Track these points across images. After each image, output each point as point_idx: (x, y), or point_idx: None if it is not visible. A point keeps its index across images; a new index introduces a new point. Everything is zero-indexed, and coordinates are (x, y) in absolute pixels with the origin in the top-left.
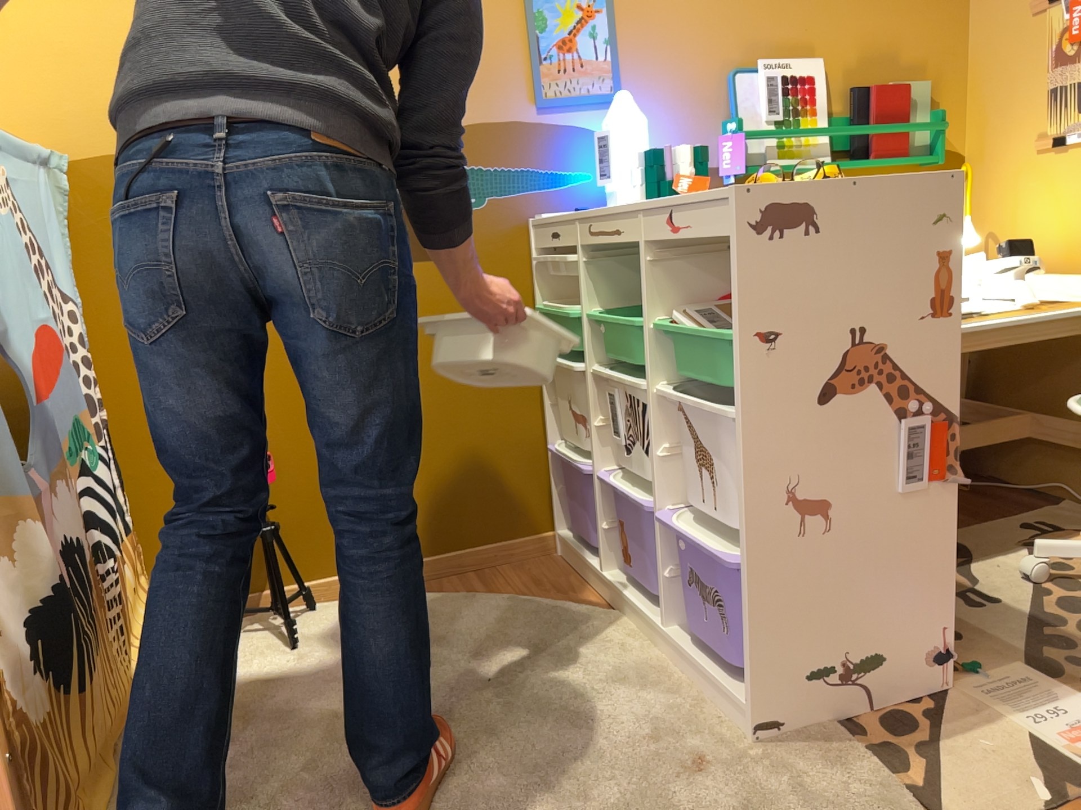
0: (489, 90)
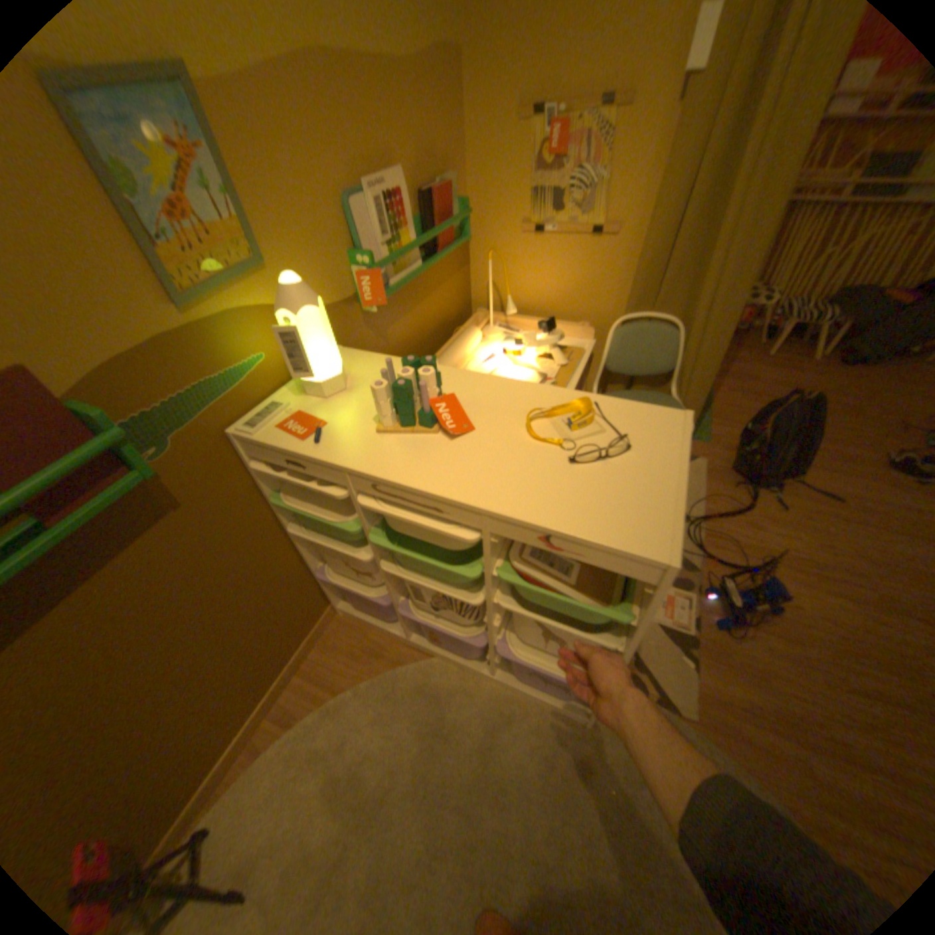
0: (102, 310)
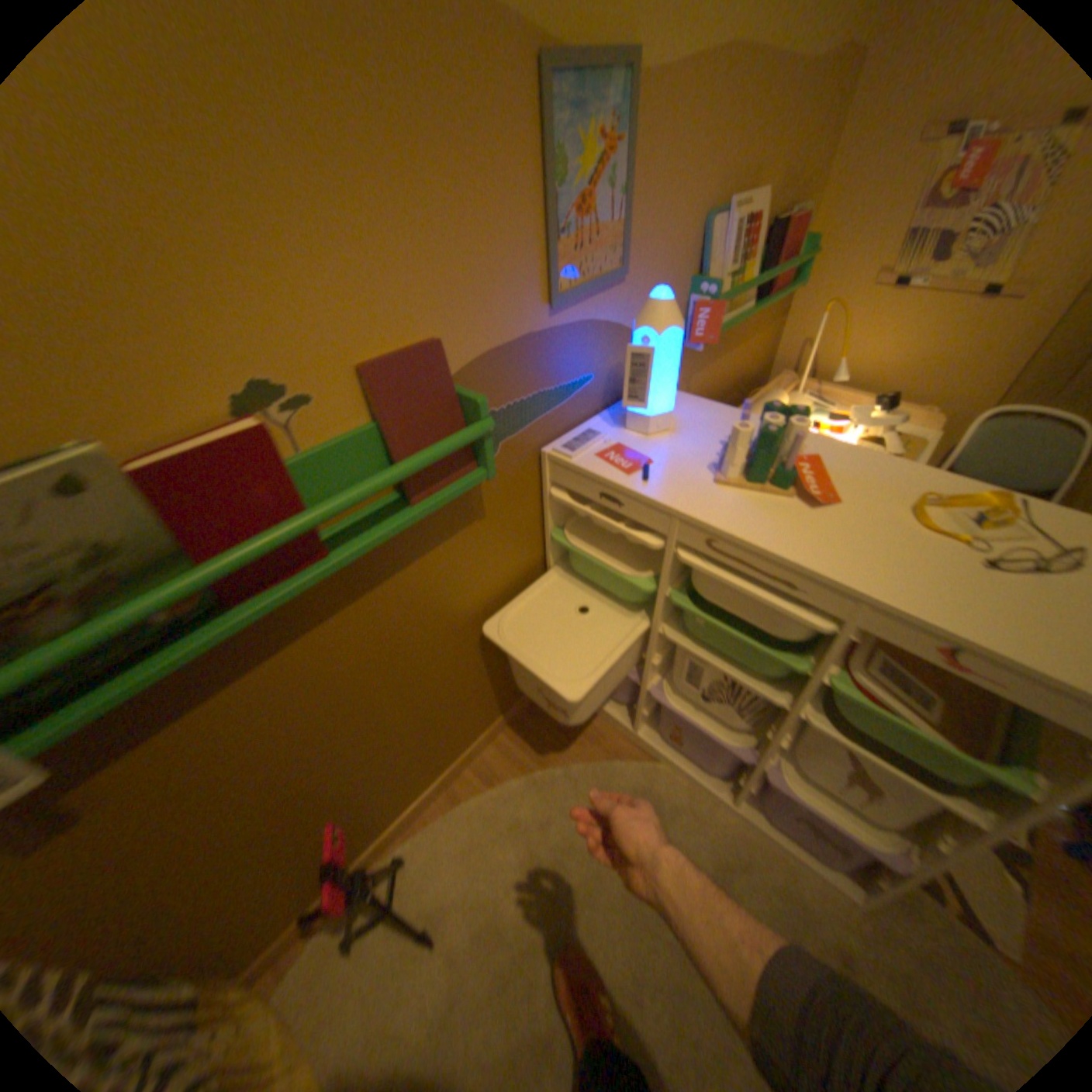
0: (501, 297)
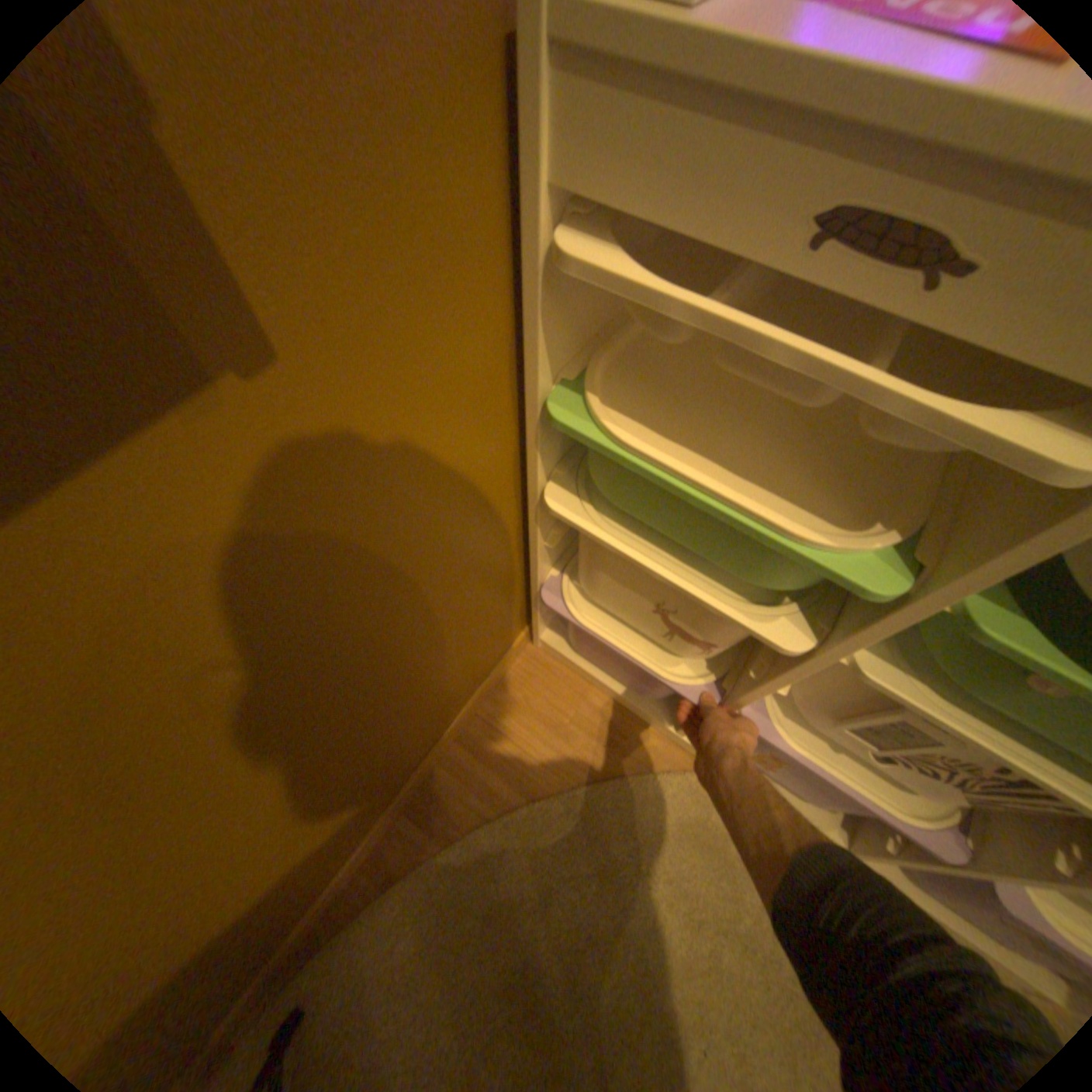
0: None
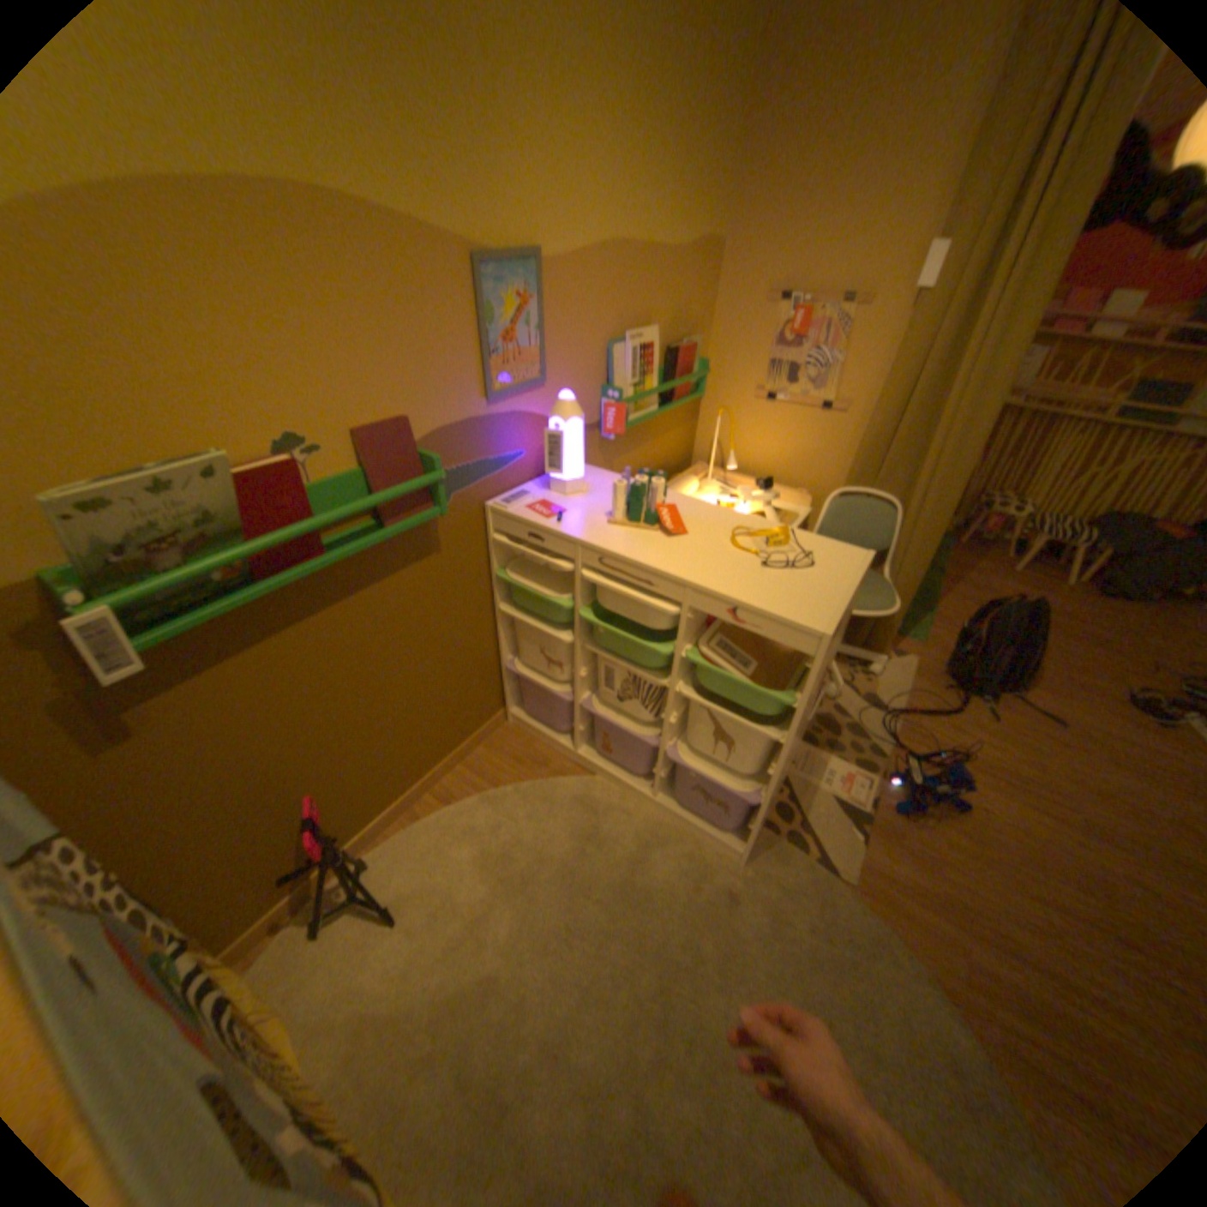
0: (450, 394)
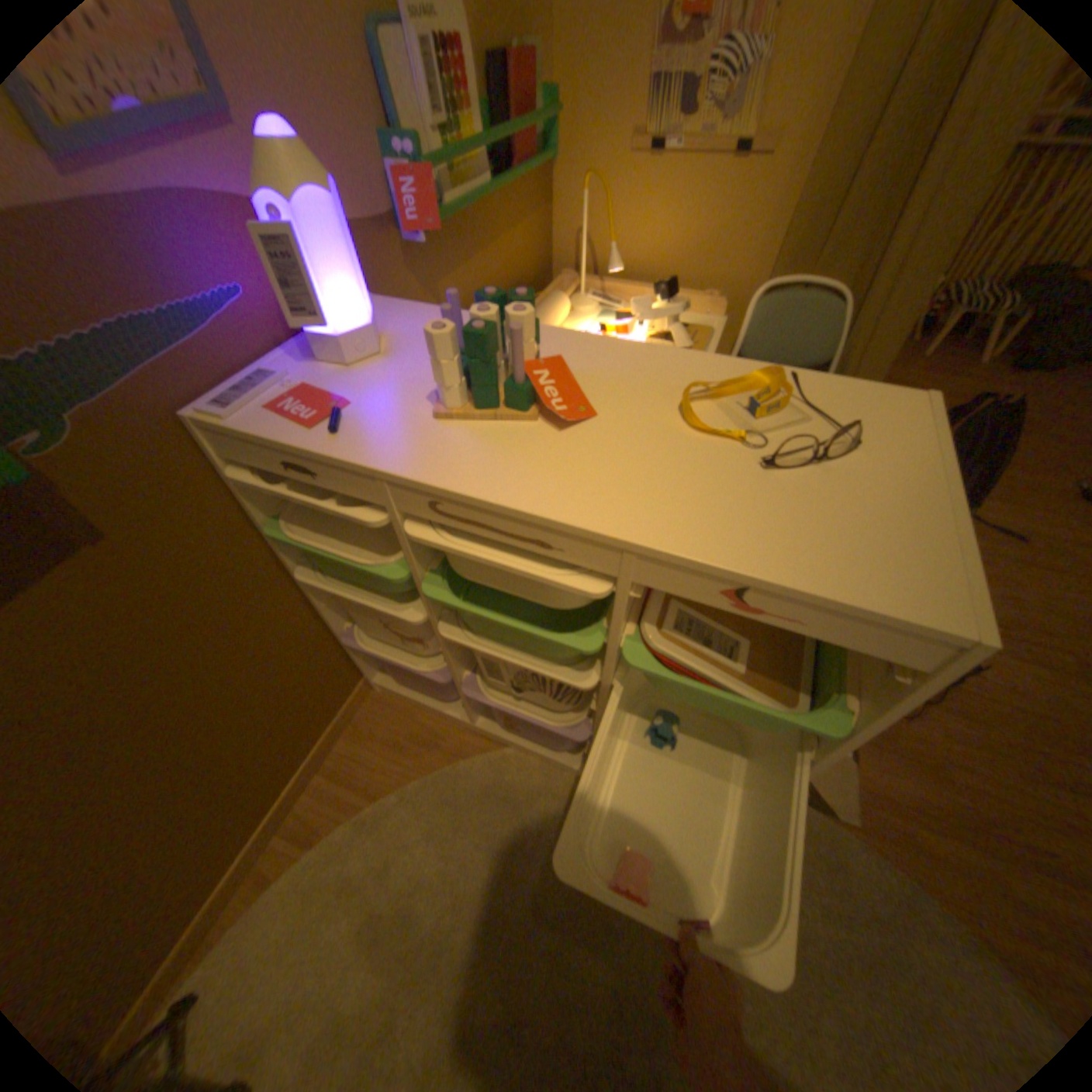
0: None
